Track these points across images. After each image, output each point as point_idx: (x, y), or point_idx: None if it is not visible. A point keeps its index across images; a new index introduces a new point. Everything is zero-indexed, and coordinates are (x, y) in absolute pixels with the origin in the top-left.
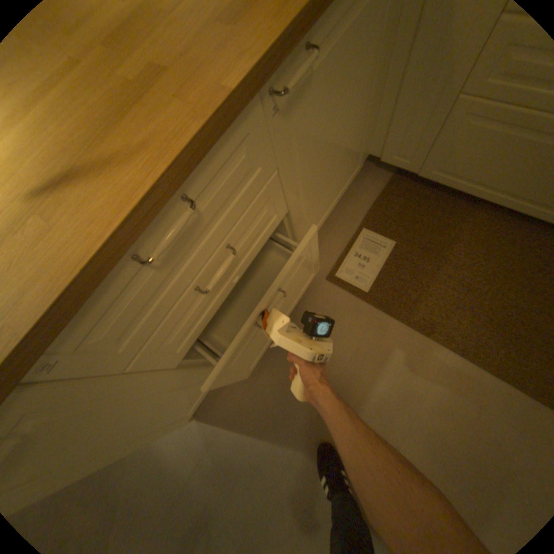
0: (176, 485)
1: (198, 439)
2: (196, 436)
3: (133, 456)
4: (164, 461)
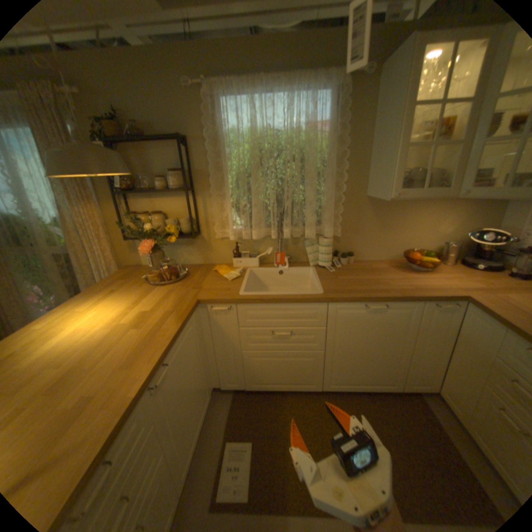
0: None
1: None
2: None
3: None
4: None
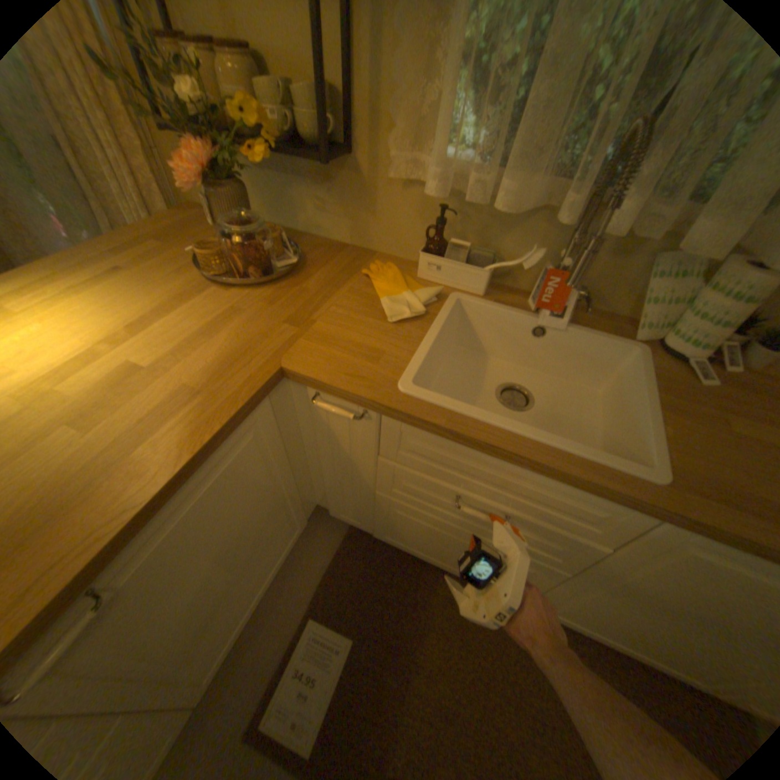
0: None
1: None
2: None
3: None
4: None
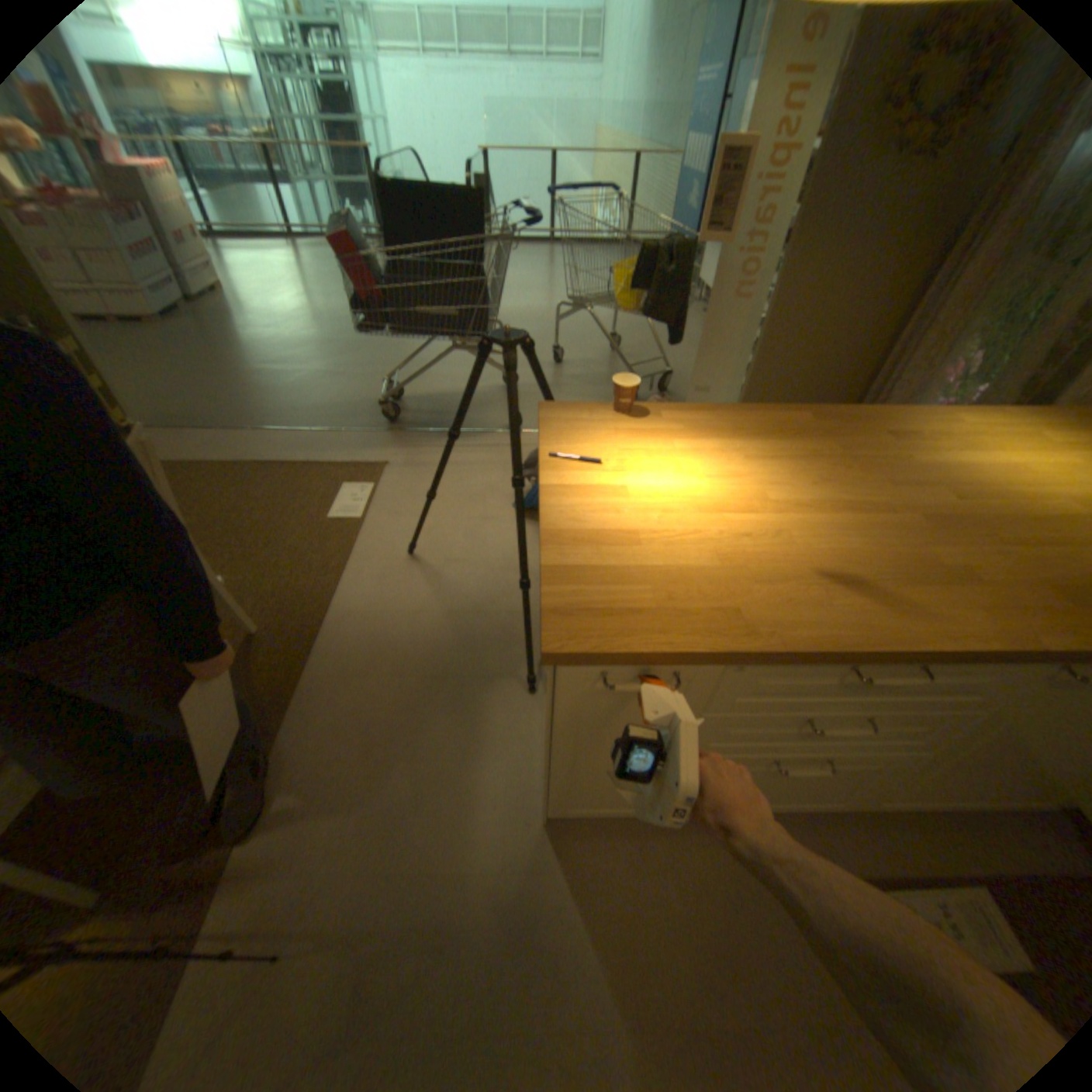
0: (460, 865)
1: (527, 851)
2: (529, 845)
3: (451, 777)
4: (473, 823)
